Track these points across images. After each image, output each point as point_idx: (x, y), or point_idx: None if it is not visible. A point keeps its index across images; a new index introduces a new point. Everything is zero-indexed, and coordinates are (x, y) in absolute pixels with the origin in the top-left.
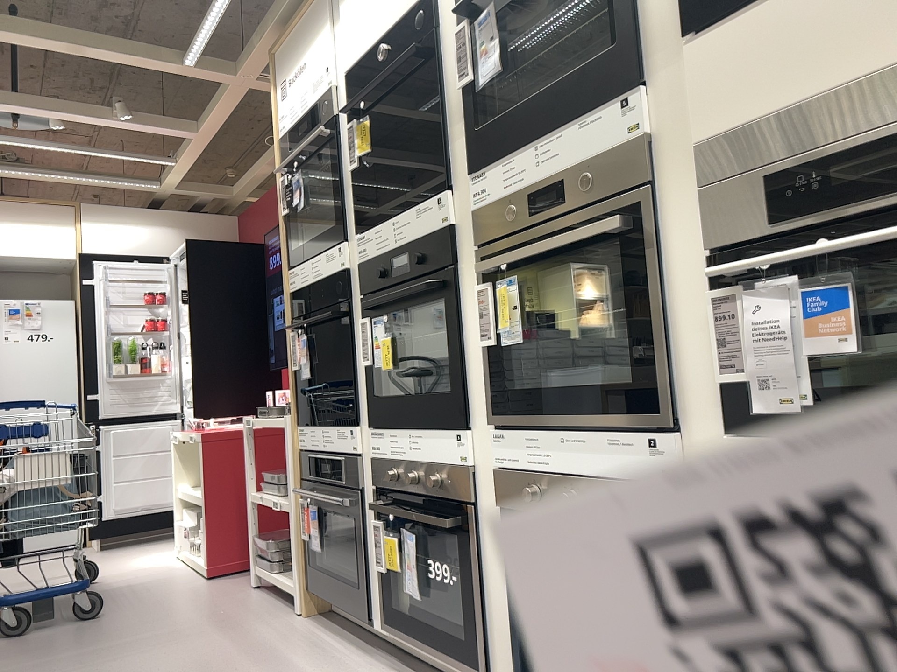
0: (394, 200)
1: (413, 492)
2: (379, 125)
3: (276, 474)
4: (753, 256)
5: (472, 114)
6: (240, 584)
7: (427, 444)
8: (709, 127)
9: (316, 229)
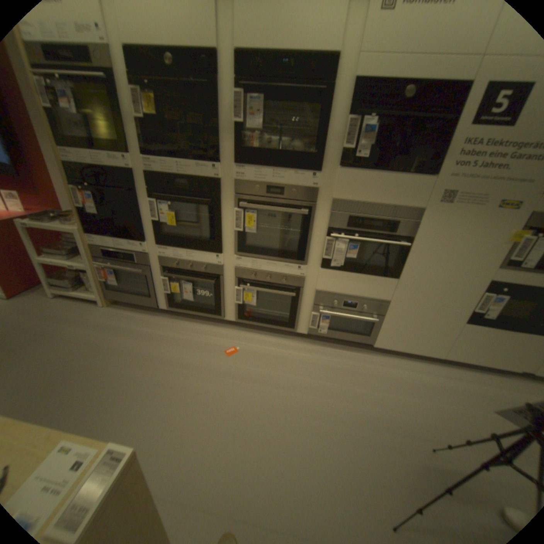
0: (174, 150)
1: (188, 270)
2: (156, 98)
3: (55, 251)
4: (339, 233)
5: (240, 139)
6: (39, 300)
7: (198, 257)
8: (339, 197)
9: (84, 130)
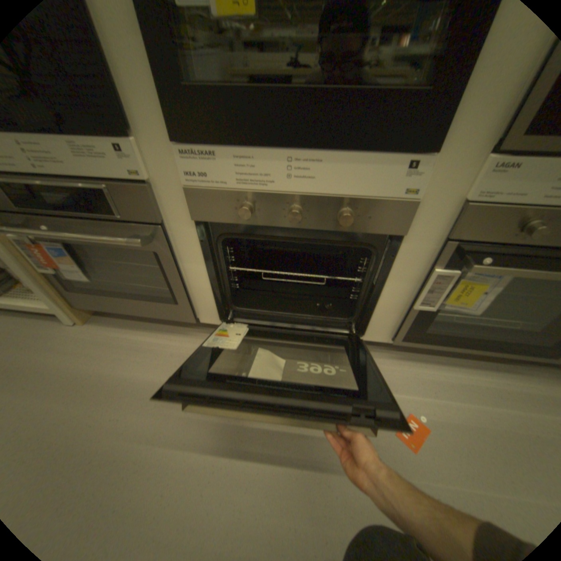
0: None
1: (286, 225)
2: None
3: None
4: None
5: None
6: None
7: (335, 170)
8: None
9: None
